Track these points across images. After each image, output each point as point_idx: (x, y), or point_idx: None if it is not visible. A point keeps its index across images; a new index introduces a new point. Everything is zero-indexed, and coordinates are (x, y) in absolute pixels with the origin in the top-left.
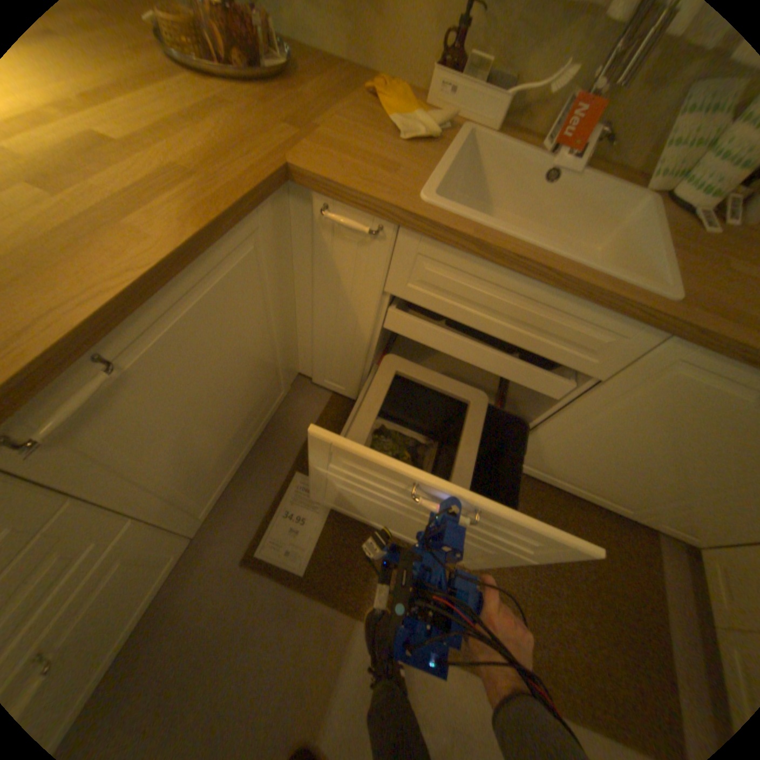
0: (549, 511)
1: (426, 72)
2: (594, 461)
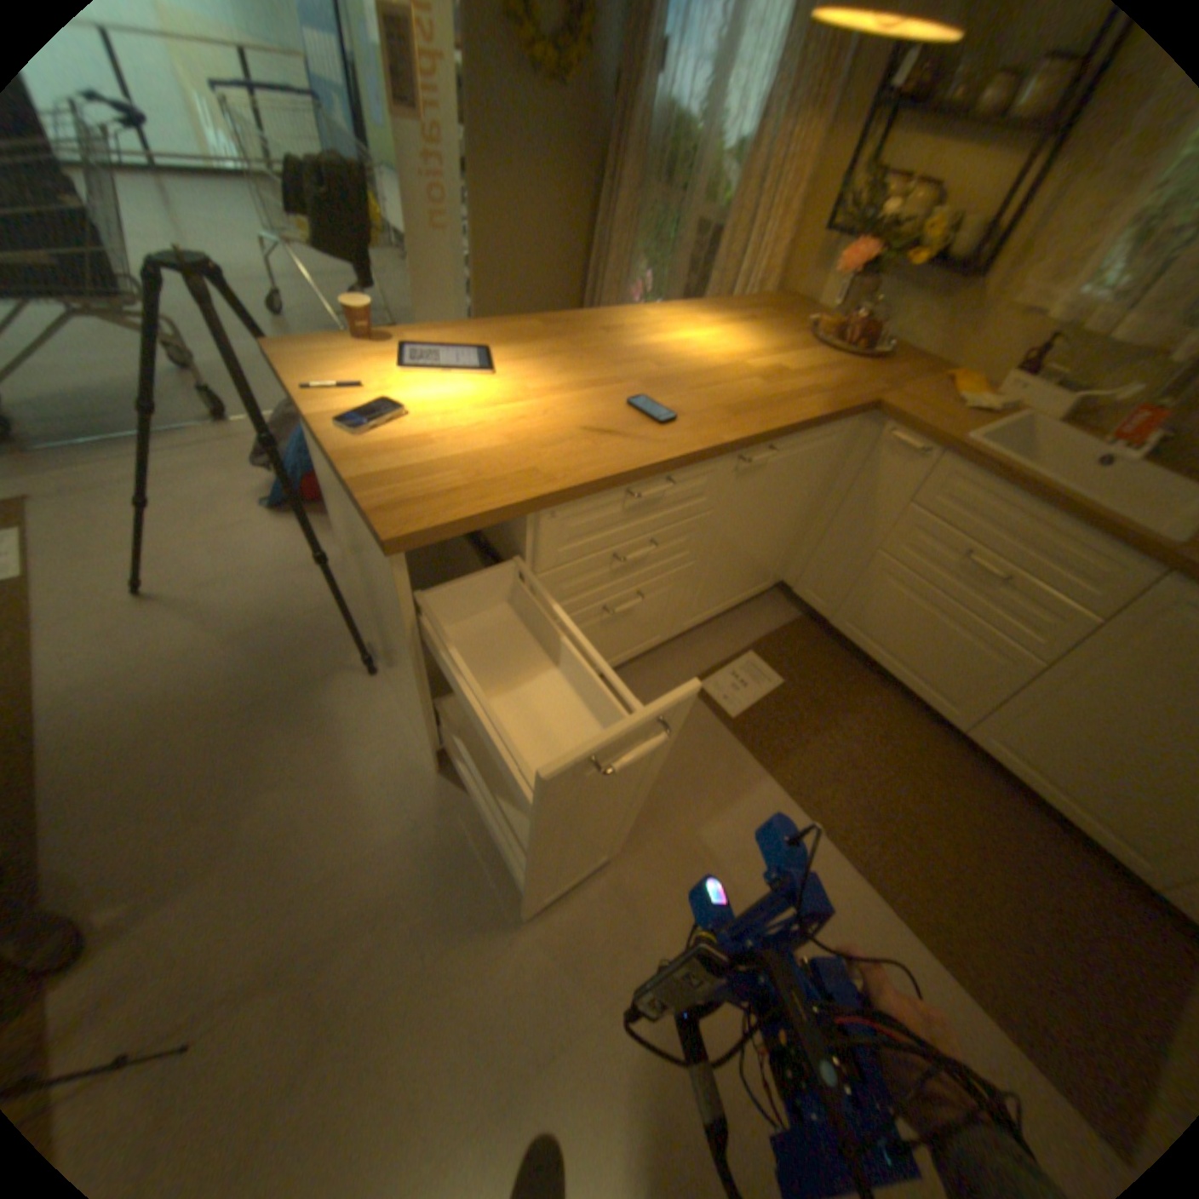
0: (1026, 829)
1: (1004, 373)
2: (1094, 745)
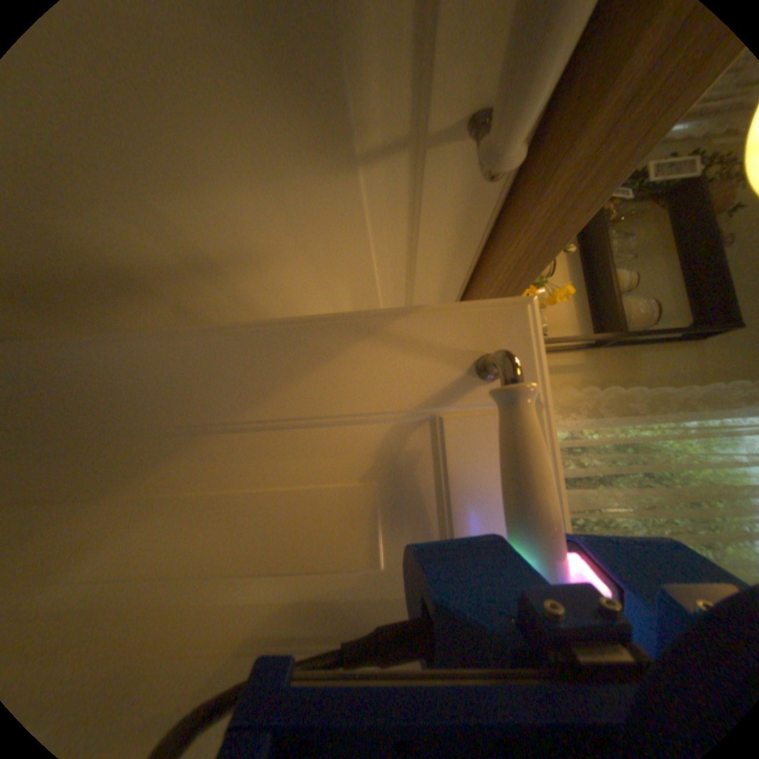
0: None
1: None
2: None
